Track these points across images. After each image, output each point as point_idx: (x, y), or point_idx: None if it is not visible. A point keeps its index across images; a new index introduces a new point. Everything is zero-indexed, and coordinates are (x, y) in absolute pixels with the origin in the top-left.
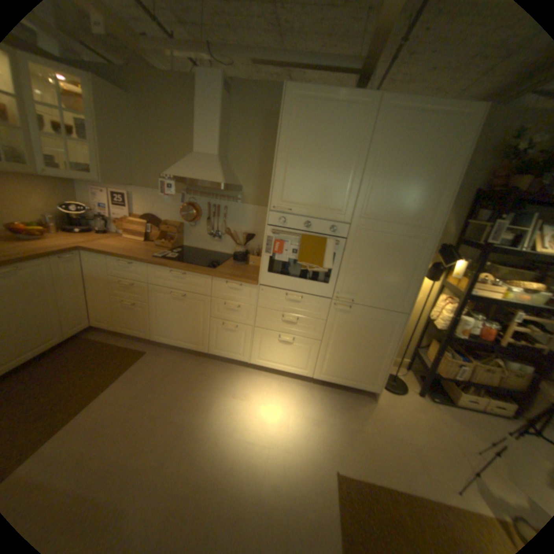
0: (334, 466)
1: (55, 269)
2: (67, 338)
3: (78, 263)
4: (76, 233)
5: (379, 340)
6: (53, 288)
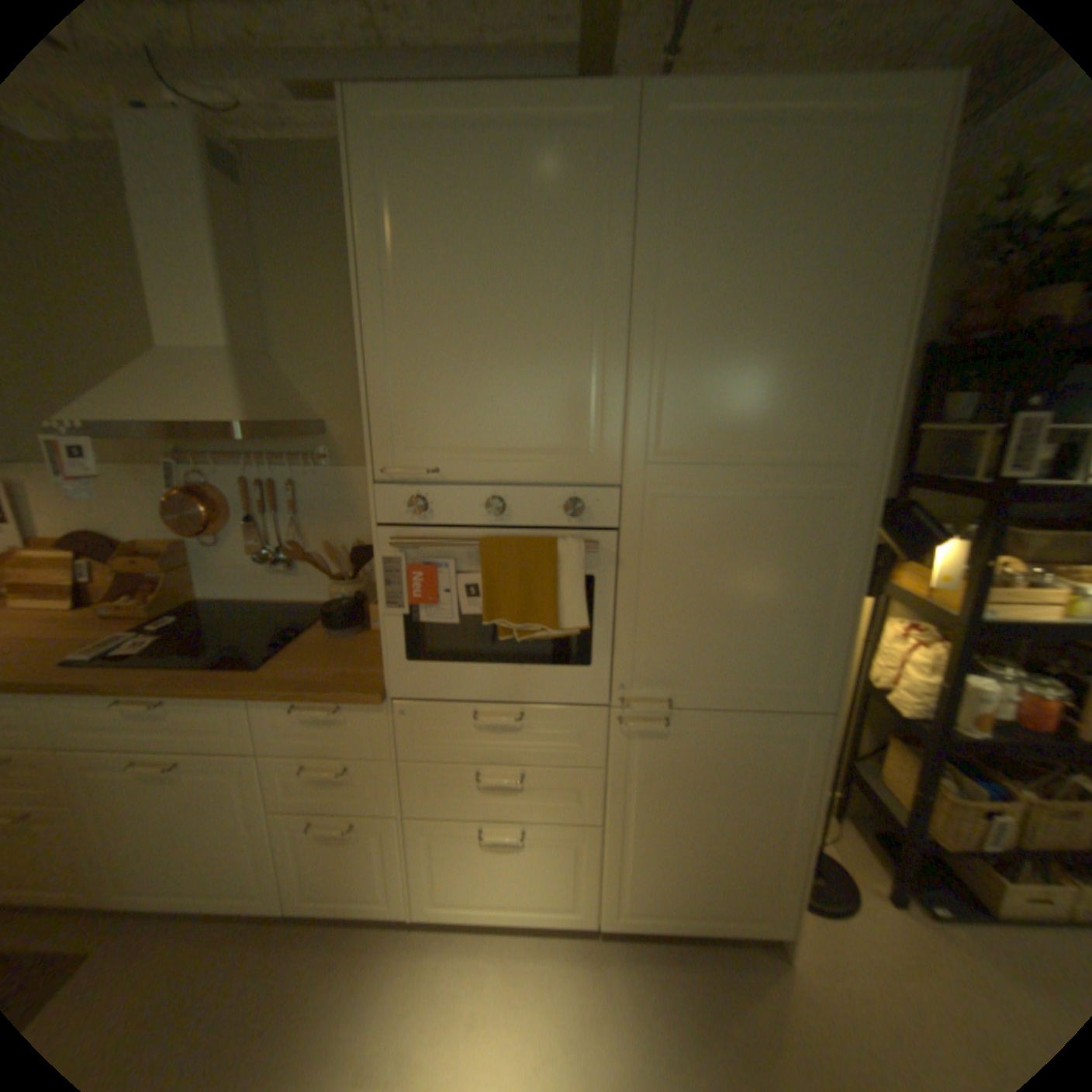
0: None
1: None
2: None
3: None
4: None
5: (769, 798)
6: None
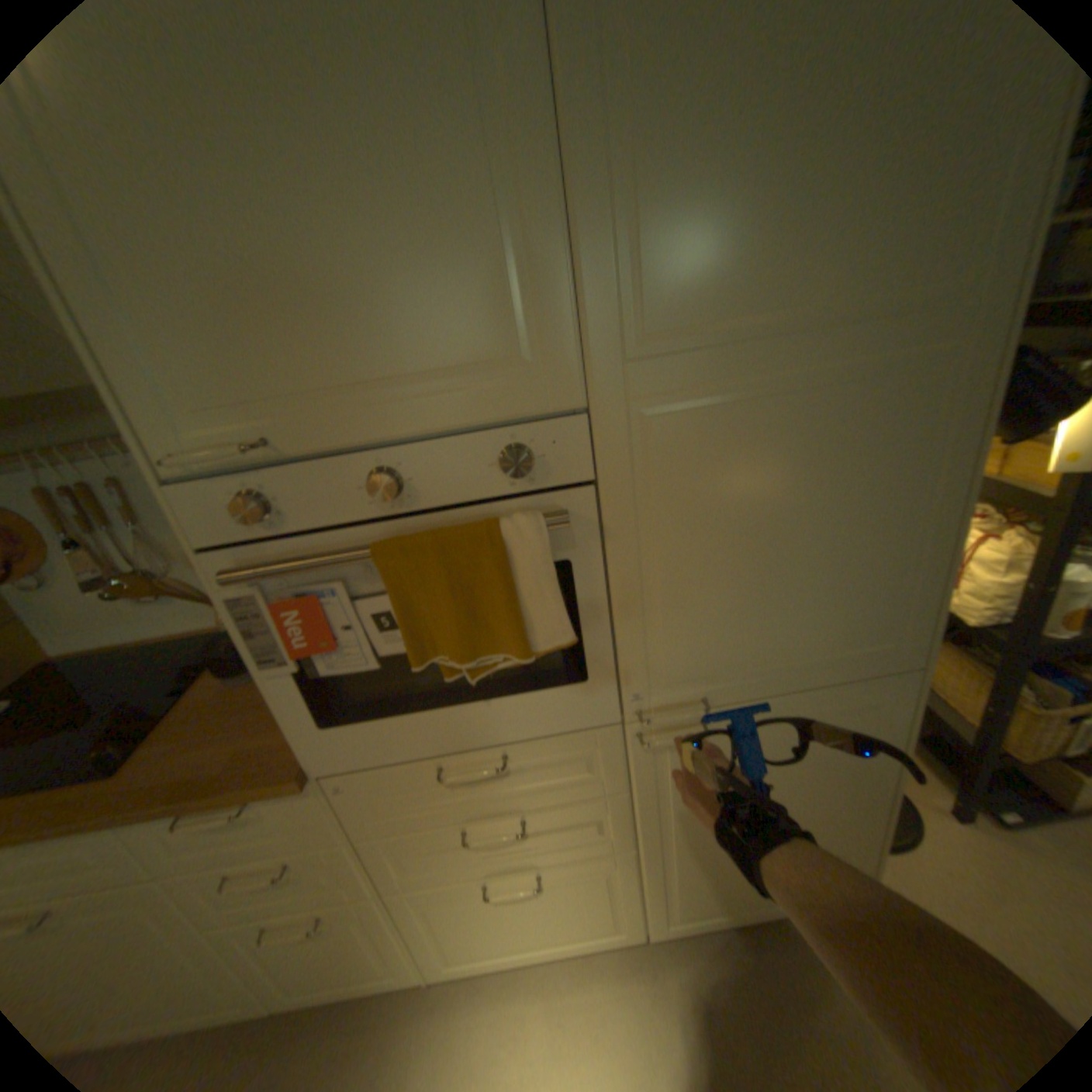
0: None
1: None
2: None
3: None
4: None
5: (838, 778)
6: None
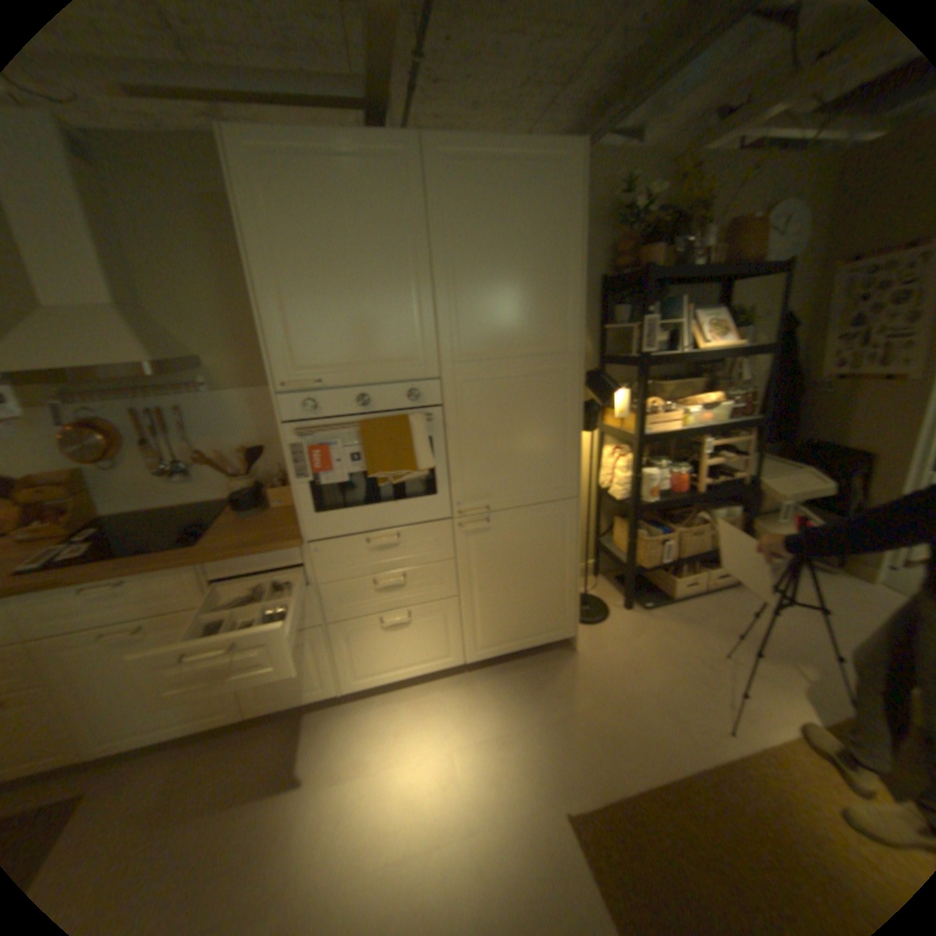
0: (559, 808)
1: None
2: None
3: None
4: None
5: (550, 554)
6: None
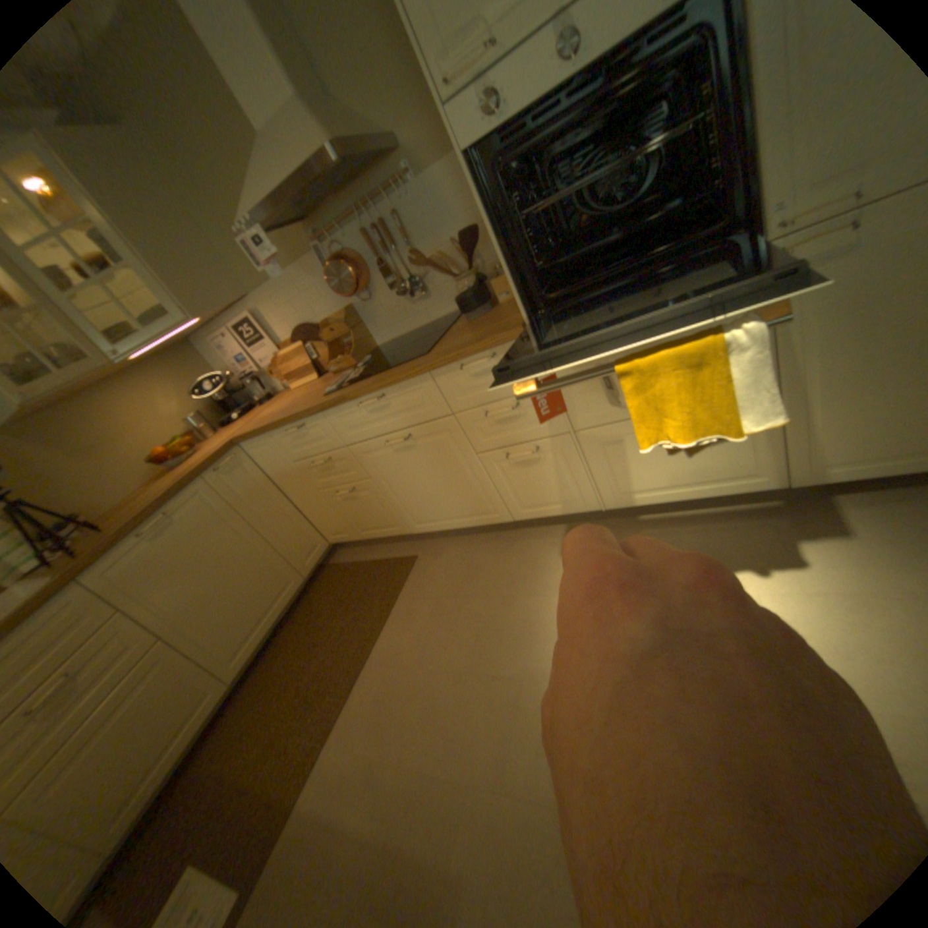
0: None
1: (224, 487)
2: (309, 572)
3: (252, 462)
4: (238, 419)
5: None
6: (240, 514)
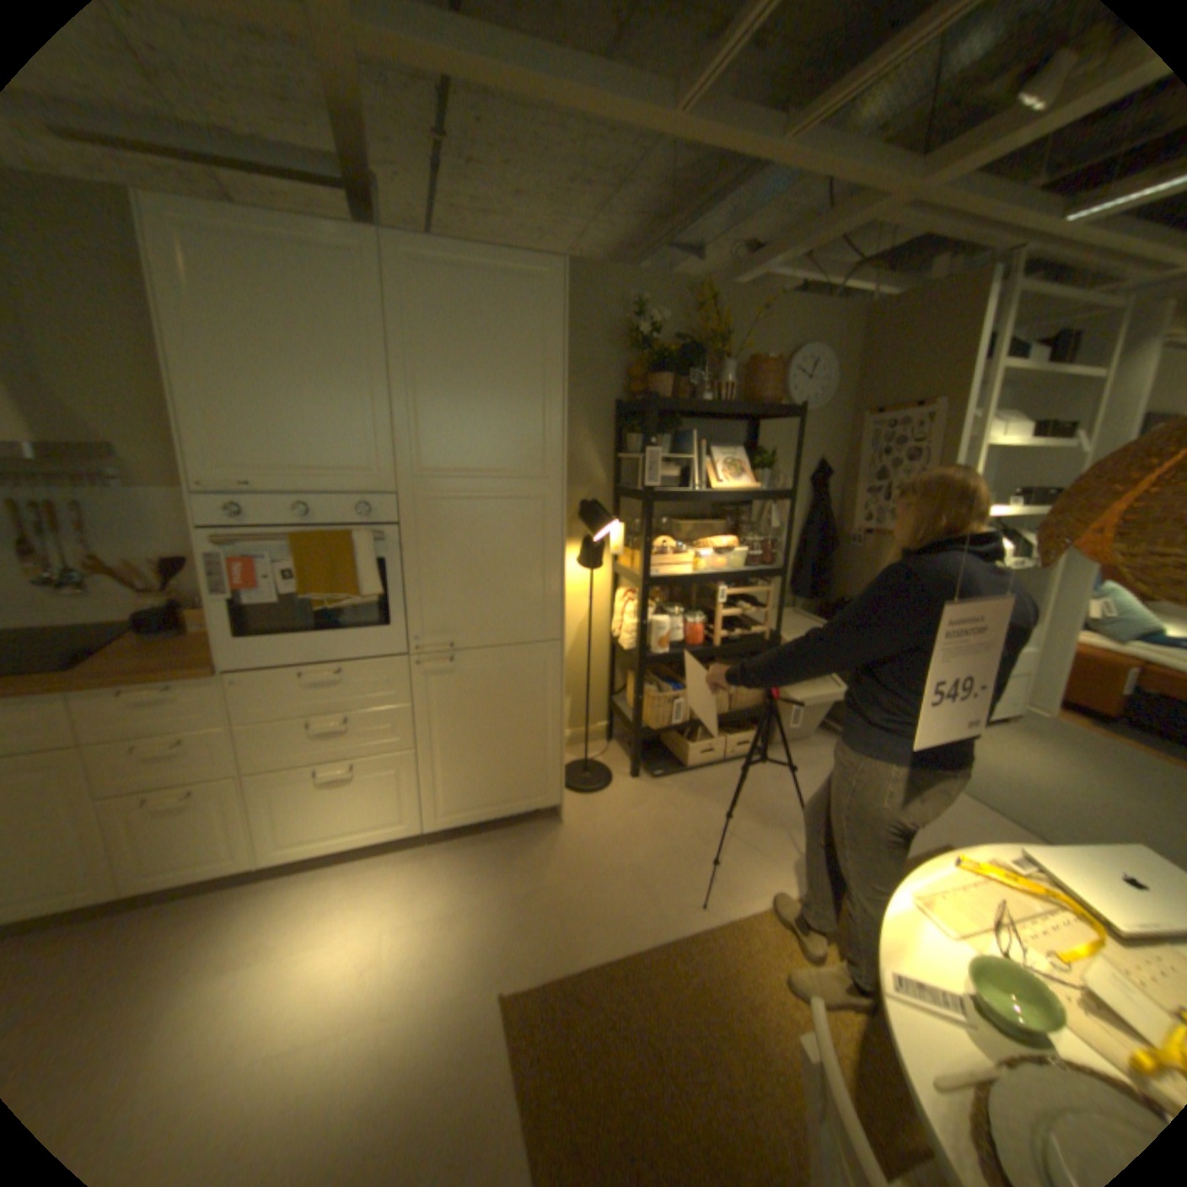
0: (490, 990)
1: None
2: None
3: None
4: None
5: (526, 704)
6: None
